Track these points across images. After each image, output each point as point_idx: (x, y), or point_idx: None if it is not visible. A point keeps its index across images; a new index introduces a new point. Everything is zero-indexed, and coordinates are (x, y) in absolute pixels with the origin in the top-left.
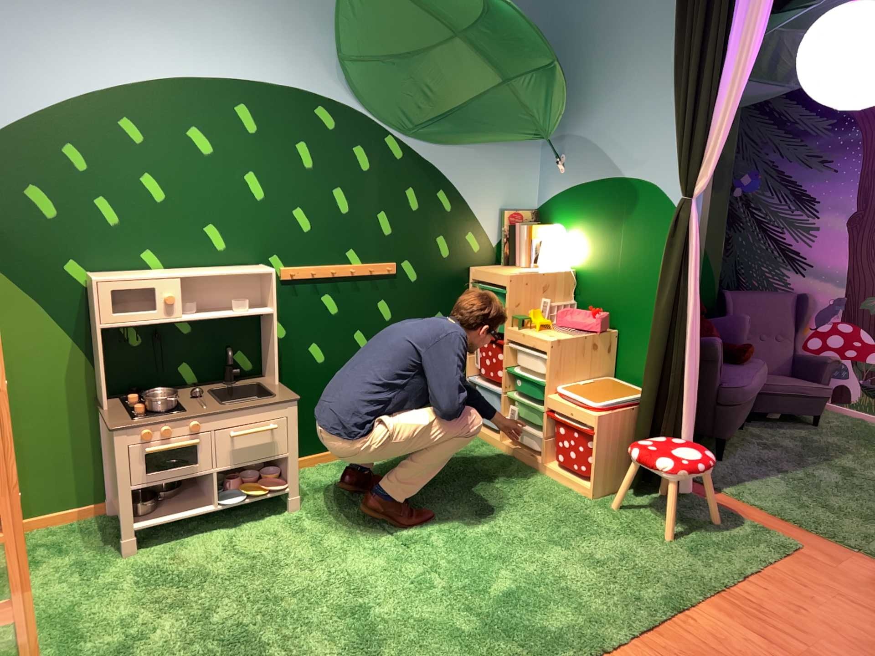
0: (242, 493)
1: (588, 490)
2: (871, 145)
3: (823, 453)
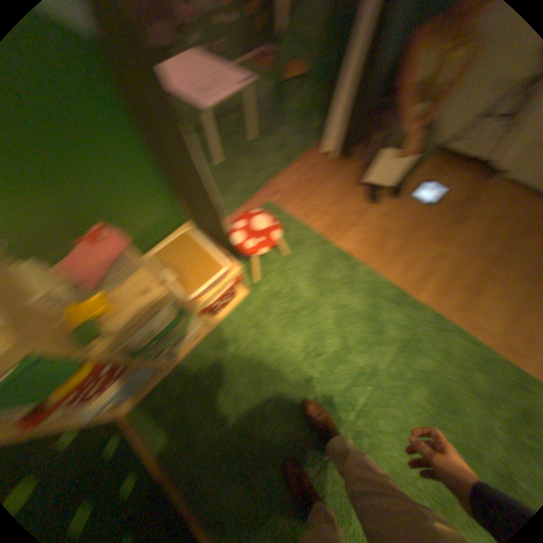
0: None
1: (246, 293)
2: None
3: None
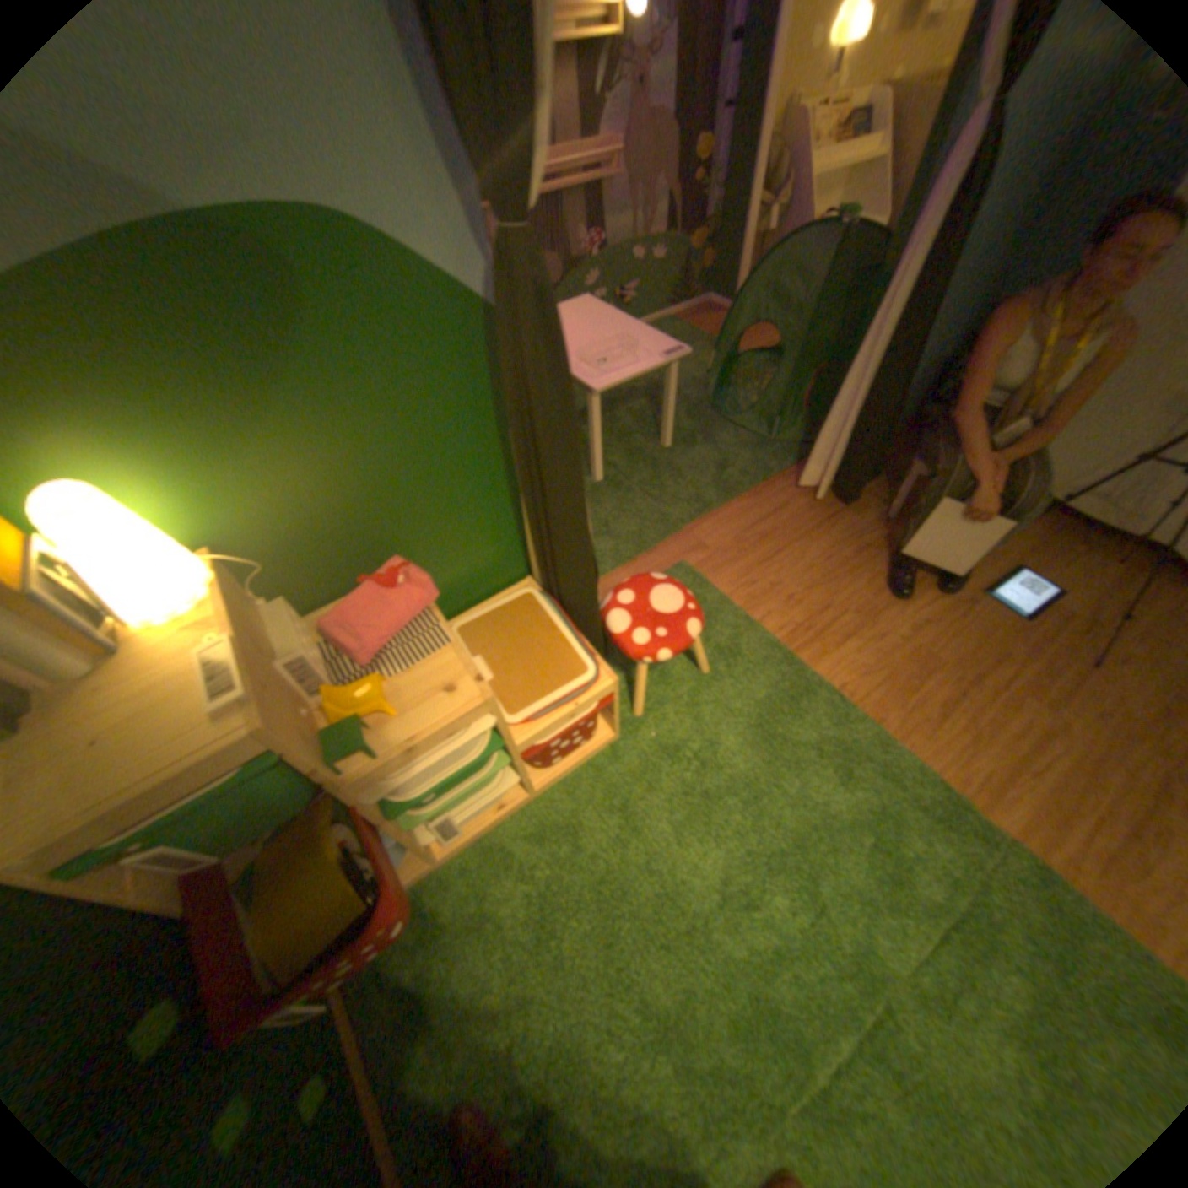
0: None
1: (610, 738)
2: None
3: None
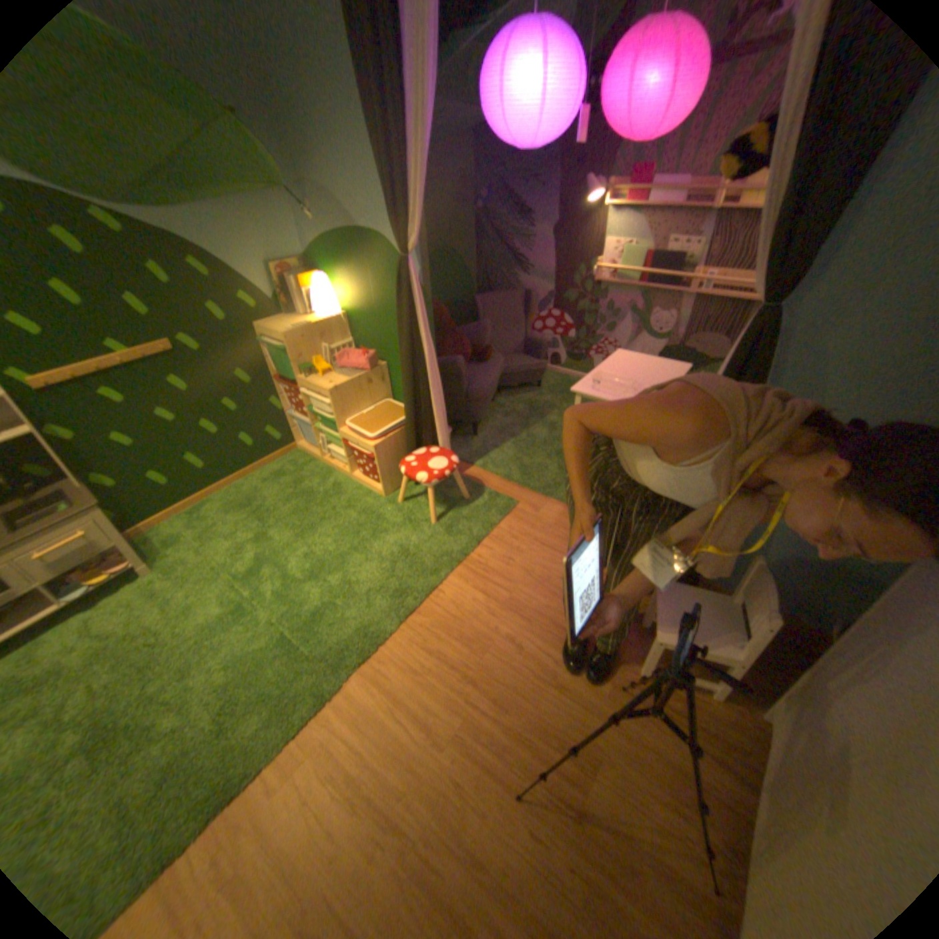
0: (84, 584)
1: (381, 493)
2: (568, 160)
3: (540, 414)
